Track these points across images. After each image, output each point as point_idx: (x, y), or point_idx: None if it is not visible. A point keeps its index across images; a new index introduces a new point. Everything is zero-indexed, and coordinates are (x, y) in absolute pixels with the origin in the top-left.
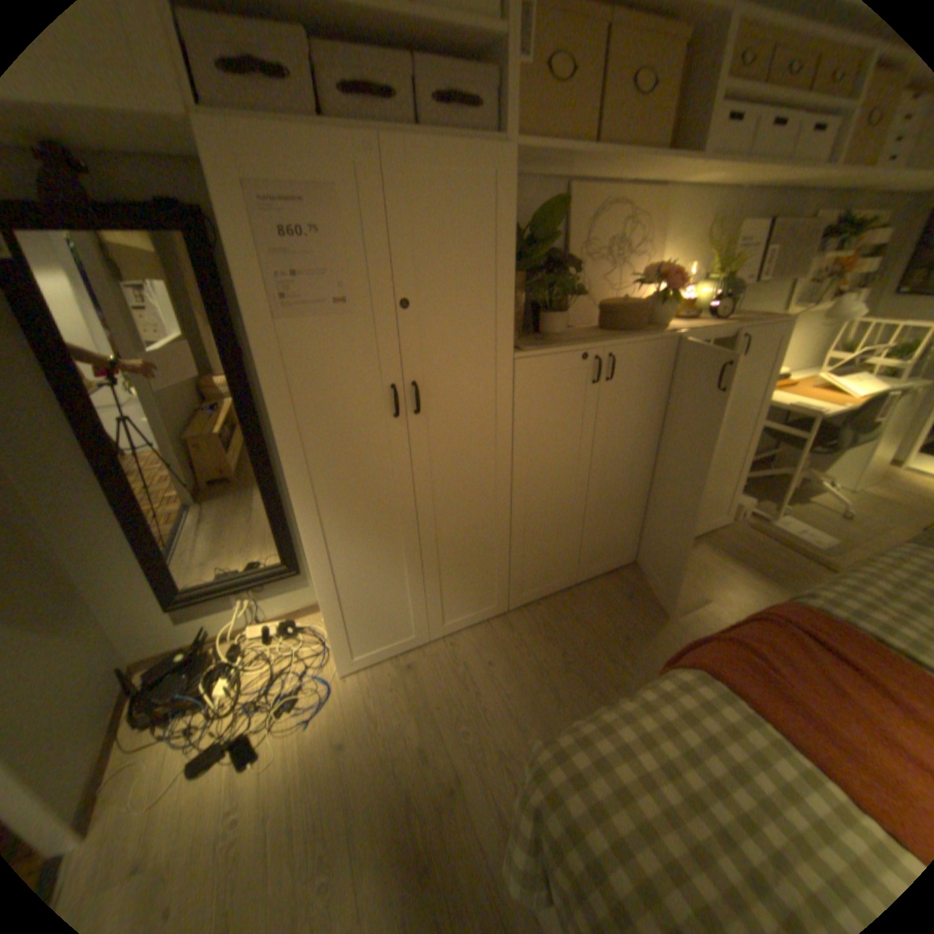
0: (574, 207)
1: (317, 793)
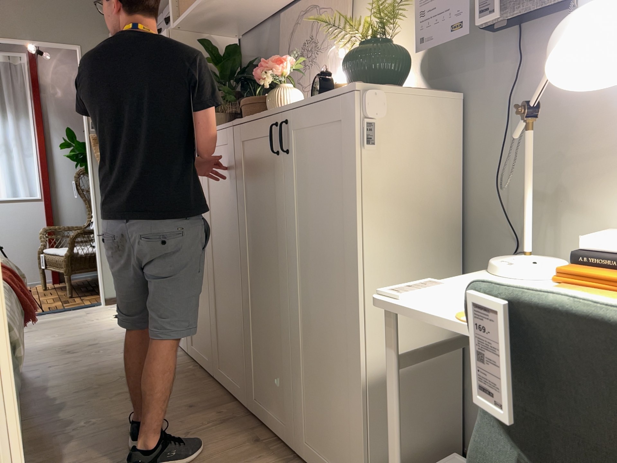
0: (281, 31)
1: (91, 329)
